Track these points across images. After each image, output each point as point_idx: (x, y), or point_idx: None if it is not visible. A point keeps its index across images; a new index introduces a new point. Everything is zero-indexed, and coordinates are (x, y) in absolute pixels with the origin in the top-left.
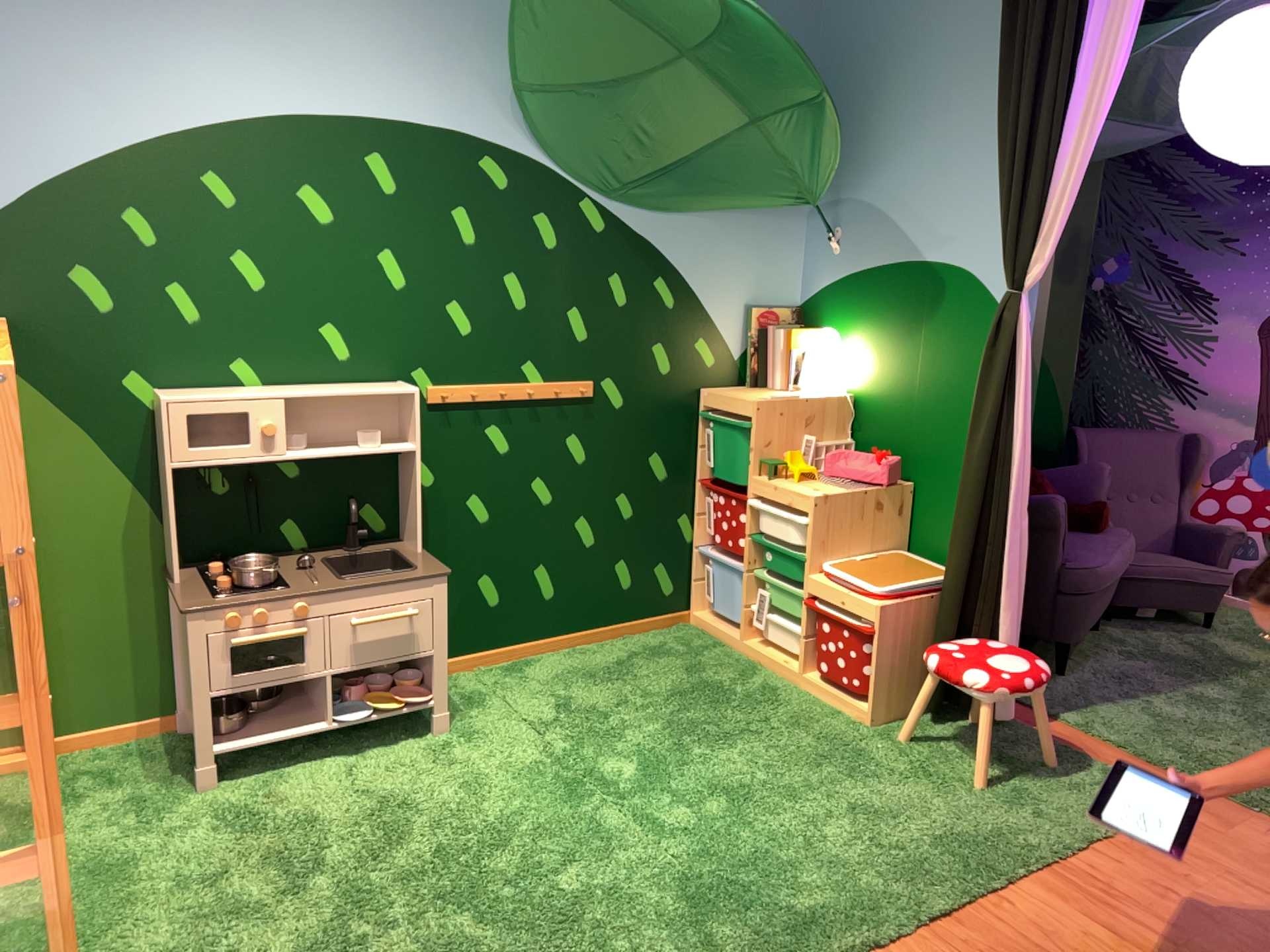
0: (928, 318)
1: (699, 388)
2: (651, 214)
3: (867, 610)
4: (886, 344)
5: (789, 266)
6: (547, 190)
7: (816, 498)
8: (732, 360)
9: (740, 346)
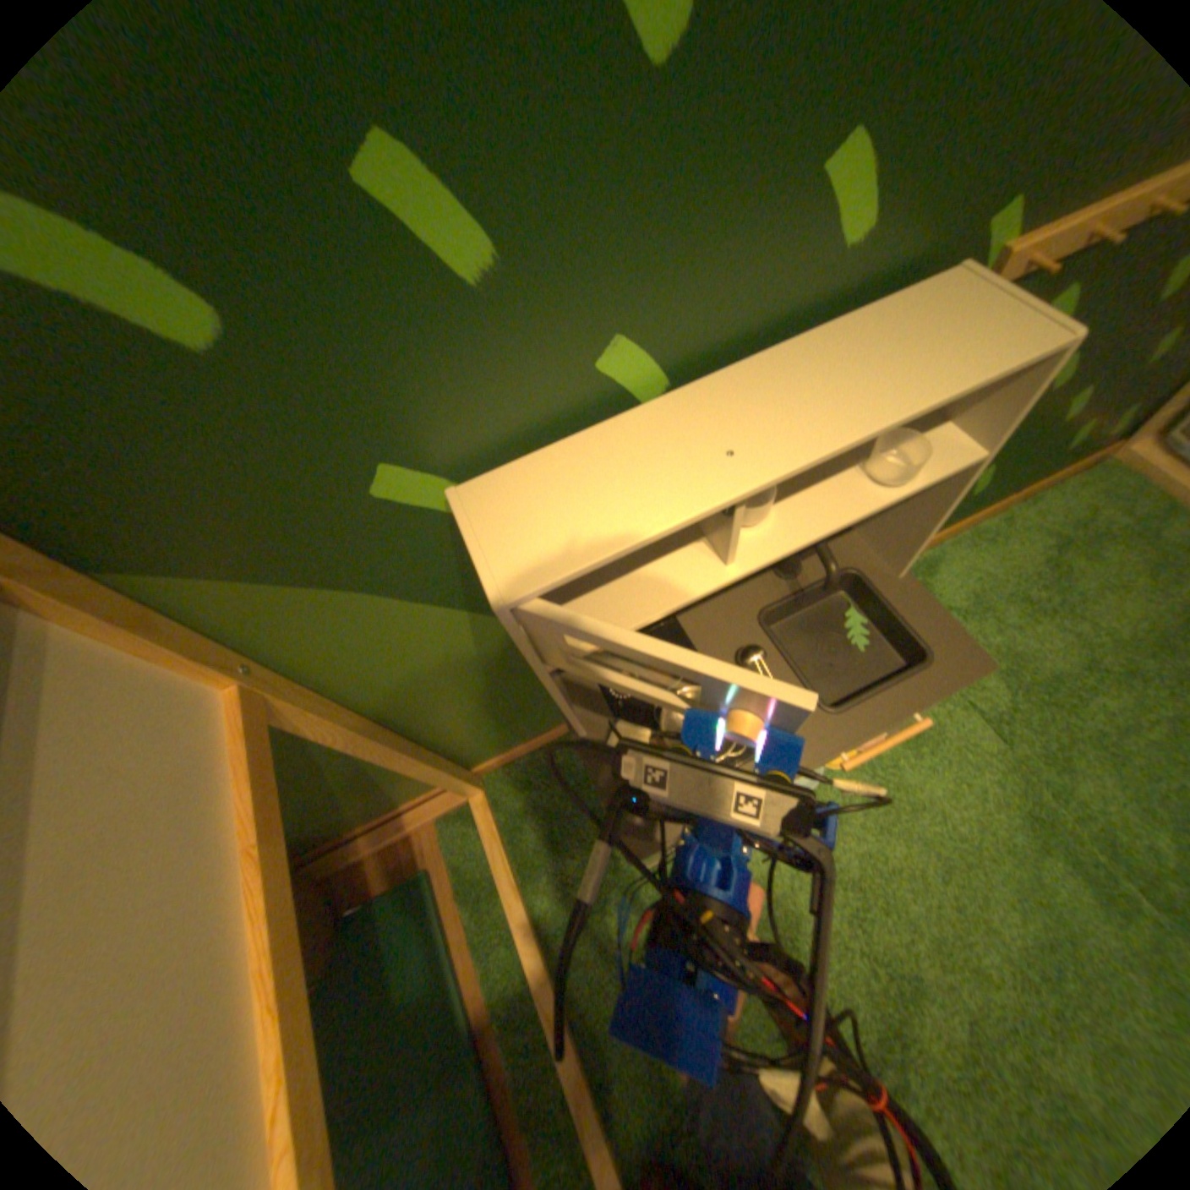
0: None
1: None
2: None
3: None
4: None
5: None
6: None
7: None
8: None
9: None
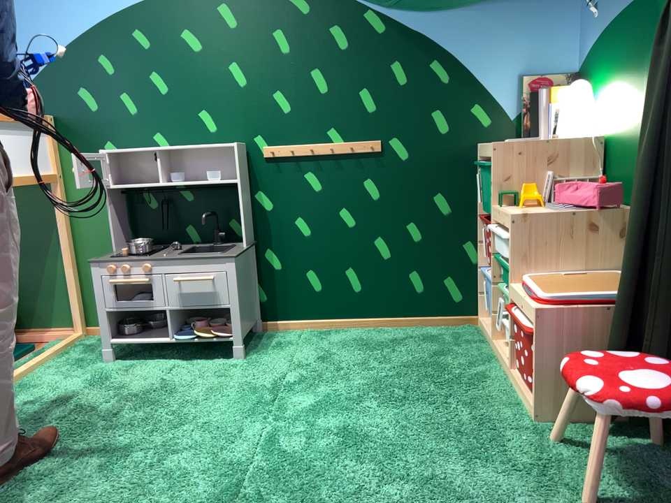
0: (655, 39)
1: (478, 143)
2: (423, 9)
3: (534, 316)
4: (627, 79)
5: (567, 36)
6: (336, 5)
7: (518, 216)
8: (509, 119)
9: (517, 108)
